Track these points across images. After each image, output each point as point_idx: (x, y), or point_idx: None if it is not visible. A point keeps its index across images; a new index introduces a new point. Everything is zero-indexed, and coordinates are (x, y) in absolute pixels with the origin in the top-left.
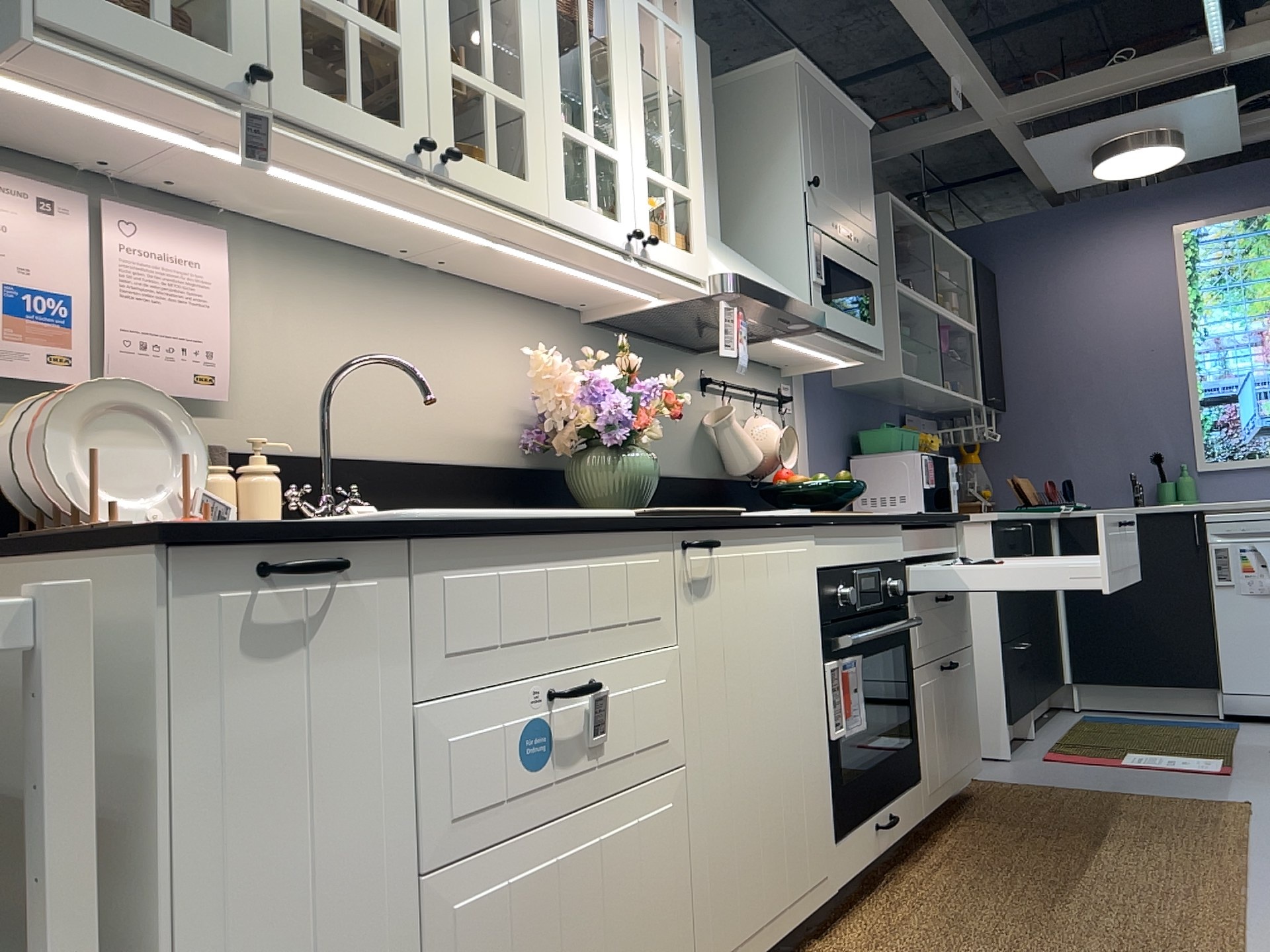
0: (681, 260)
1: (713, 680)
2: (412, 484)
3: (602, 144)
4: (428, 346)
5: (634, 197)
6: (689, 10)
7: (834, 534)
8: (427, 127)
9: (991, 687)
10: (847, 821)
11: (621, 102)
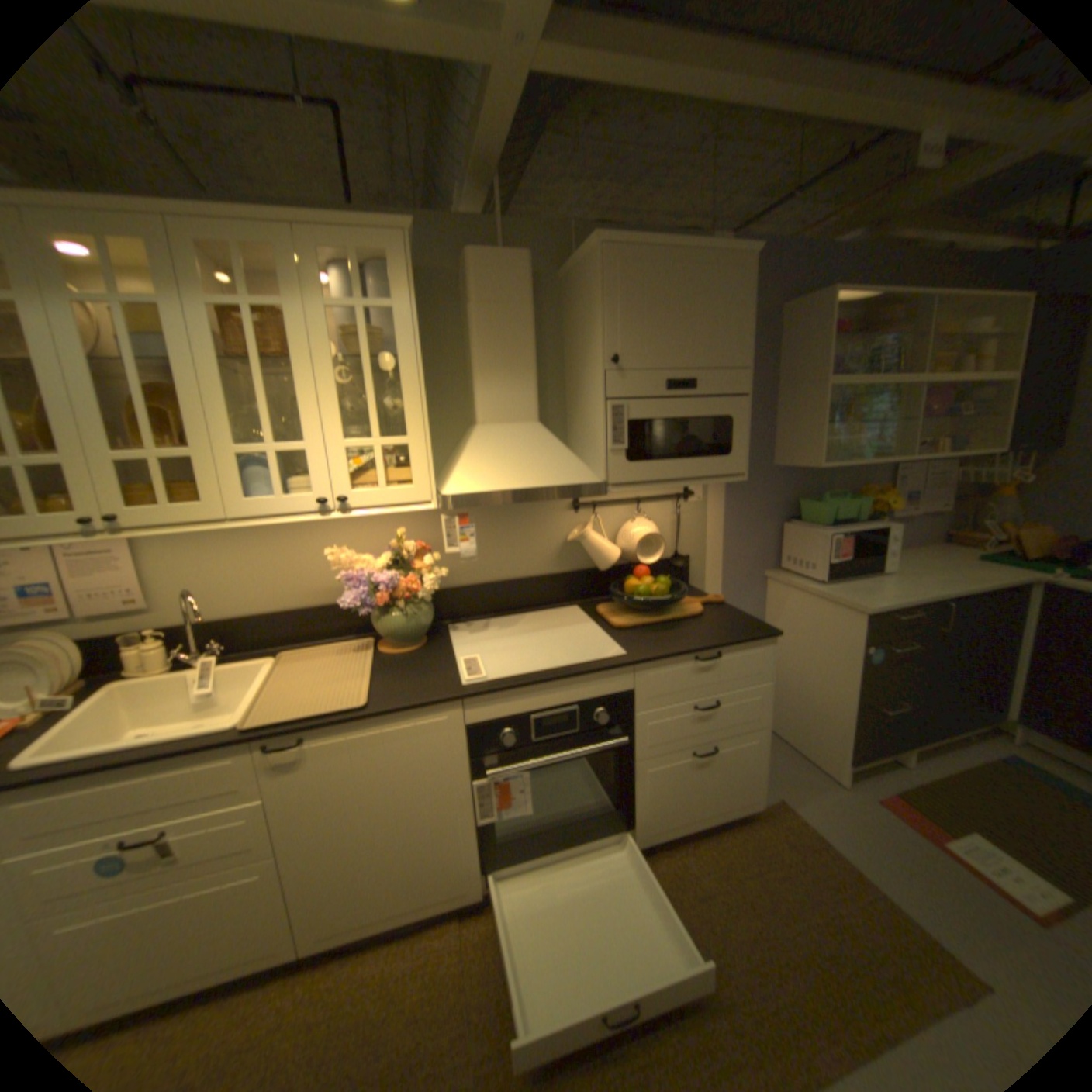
0: (392, 496)
1: (306, 813)
2: (279, 623)
3: (285, 443)
4: (286, 546)
5: (328, 468)
6: (402, 274)
7: (496, 698)
8: (96, 502)
9: (844, 735)
10: (500, 864)
11: (306, 401)
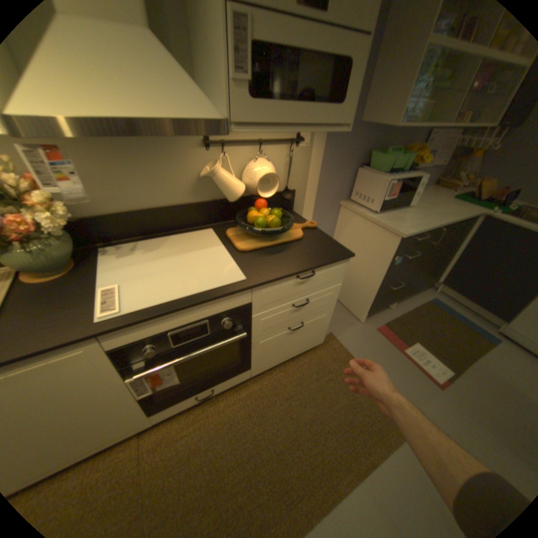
0: None
1: None
2: None
3: None
4: None
5: None
6: None
7: (132, 328)
8: None
9: (367, 299)
10: (161, 408)
11: None
